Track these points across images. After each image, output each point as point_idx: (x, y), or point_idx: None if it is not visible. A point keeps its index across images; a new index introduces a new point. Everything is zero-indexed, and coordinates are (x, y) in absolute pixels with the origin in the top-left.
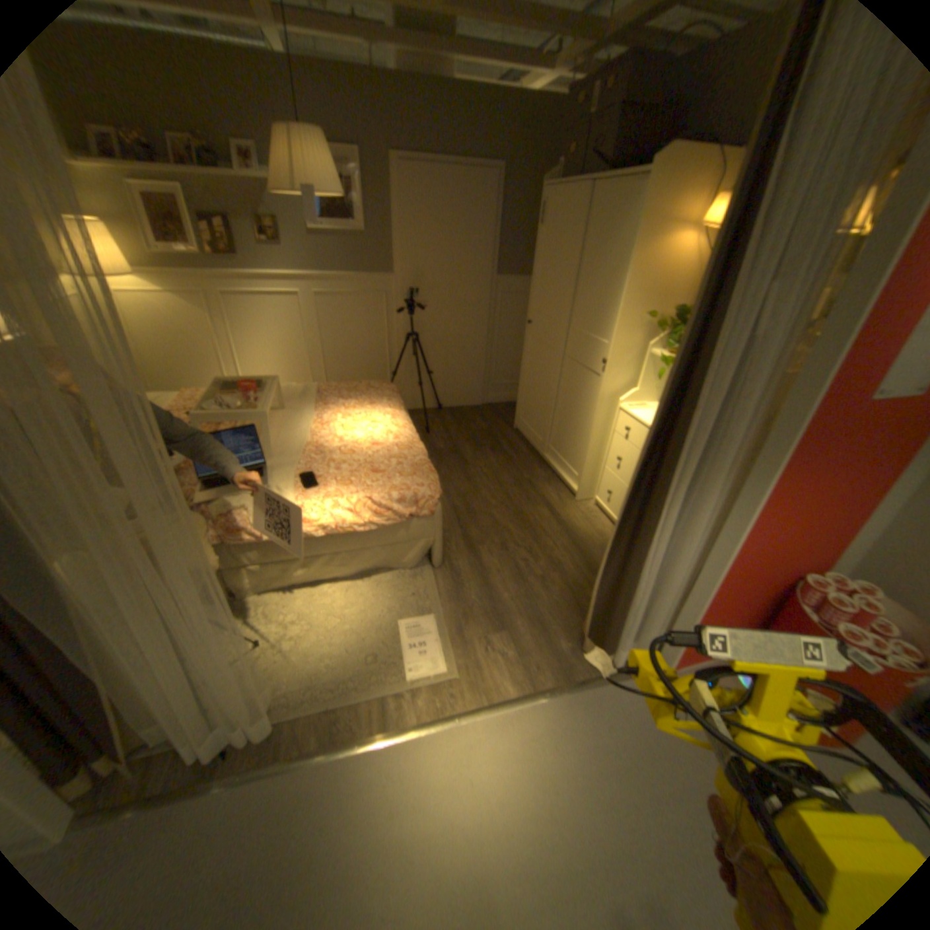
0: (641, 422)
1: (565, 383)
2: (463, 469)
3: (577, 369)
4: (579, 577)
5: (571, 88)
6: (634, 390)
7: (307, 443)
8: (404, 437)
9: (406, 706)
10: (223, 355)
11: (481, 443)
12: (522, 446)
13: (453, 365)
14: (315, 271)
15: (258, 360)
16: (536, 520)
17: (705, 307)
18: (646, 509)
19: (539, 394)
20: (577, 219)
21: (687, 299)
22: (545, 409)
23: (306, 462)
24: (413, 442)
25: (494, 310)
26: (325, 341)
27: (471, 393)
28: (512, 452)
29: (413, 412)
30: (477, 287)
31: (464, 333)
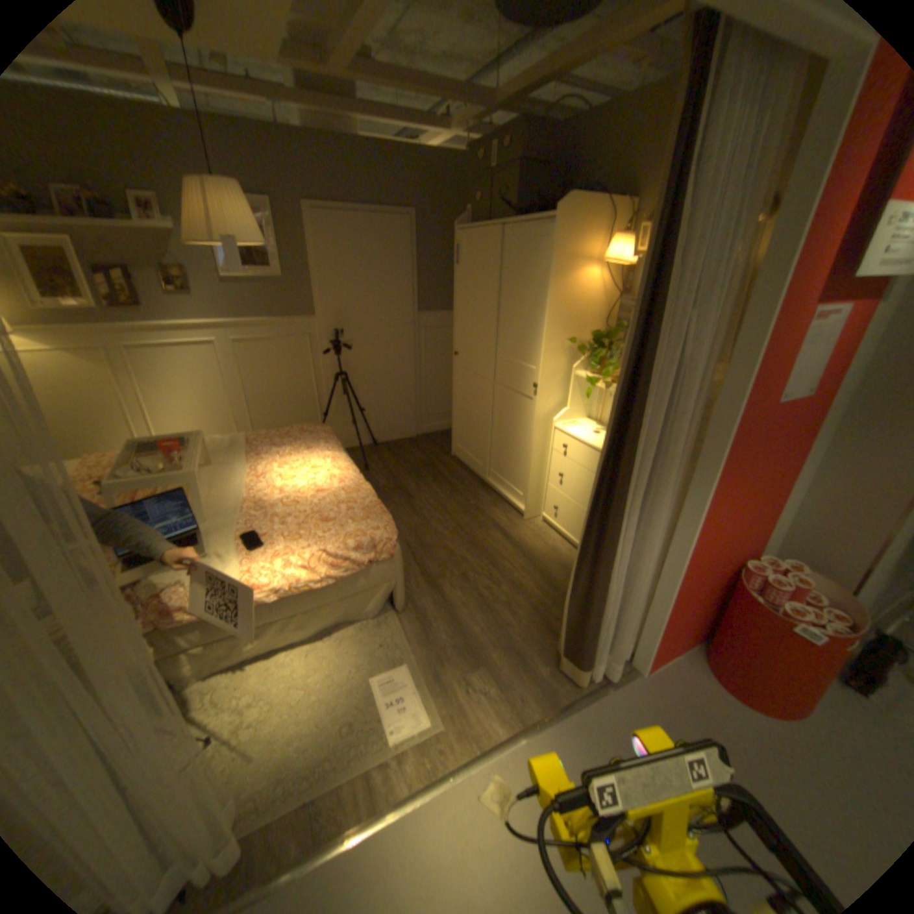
0: (576, 438)
1: (498, 408)
2: (409, 503)
3: (509, 394)
4: (542, 597)
5: (466, 145)
6: (564, 410)
7: (242, 499)
8: (348, 479)
9: (394, 777)
10: (129, 413)
11: (422, 474)
12: (463, 472)
13: (383, 400)
14: (231, 318)
15: (171, 414)
16: (490, 545)
17: (638, 334)
18: (605, 523)
19: (474, 421)
20: (491, 259)
21: (599, 324)
22: (481, 435)
23: (245, 520)
24: (358, 483)
25: (419, 344)
26: (247, 388)
27: (405, 425)
28: (454, 480)
29: (348, 450)
30: (400, 324)
31: (392, 369)
